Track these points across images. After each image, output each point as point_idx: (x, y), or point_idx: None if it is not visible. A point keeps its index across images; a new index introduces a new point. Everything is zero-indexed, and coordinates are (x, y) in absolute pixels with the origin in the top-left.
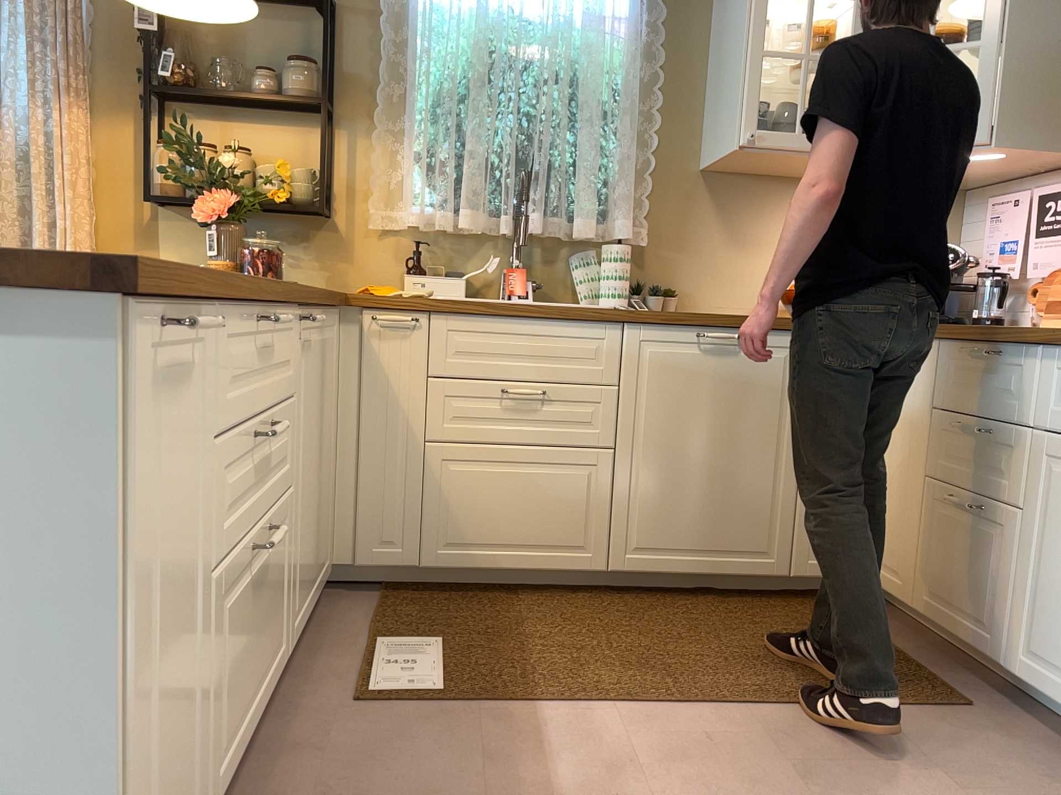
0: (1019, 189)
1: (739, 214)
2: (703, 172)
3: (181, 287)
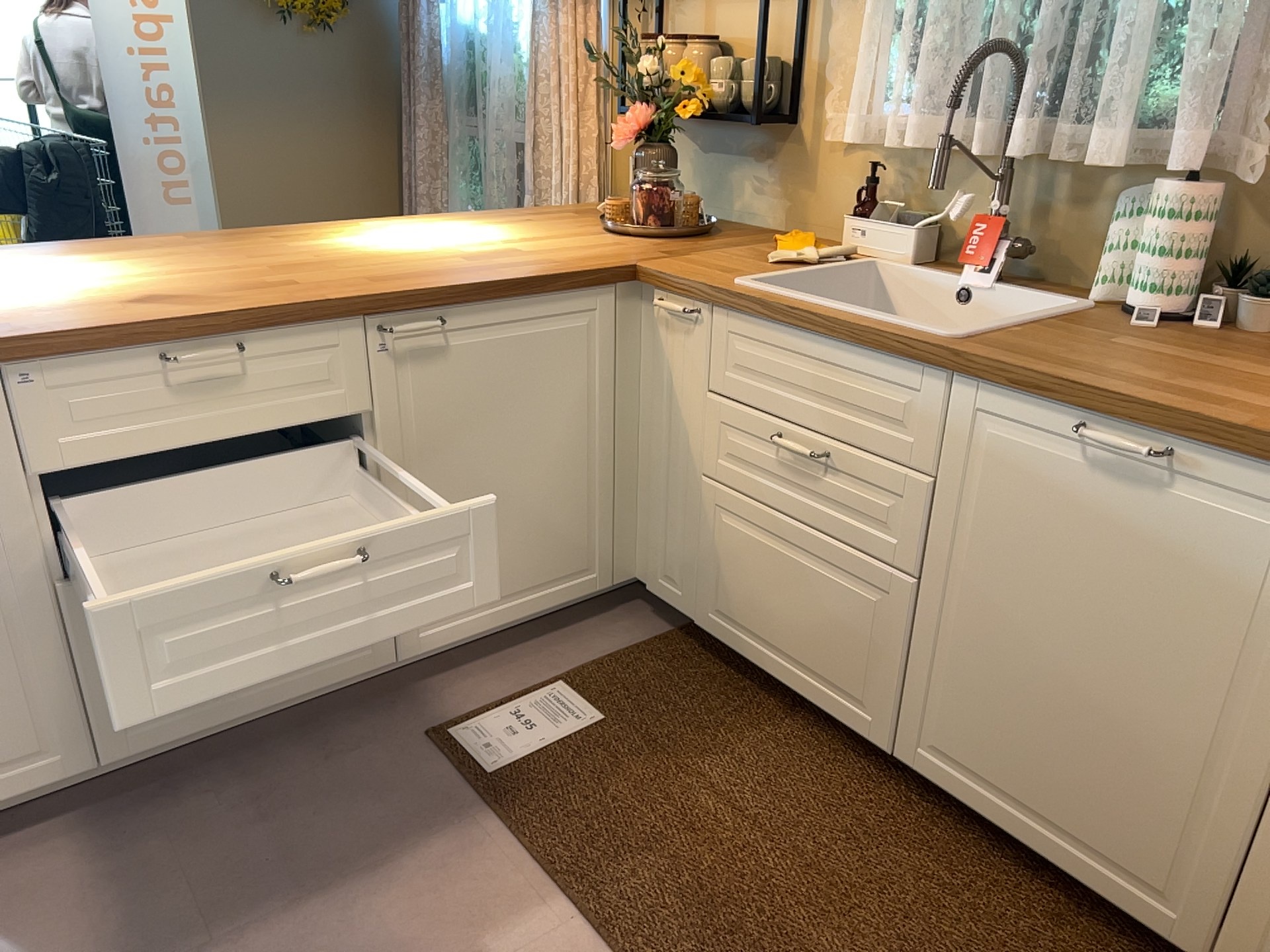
0: None
1: None
2: None
3: None
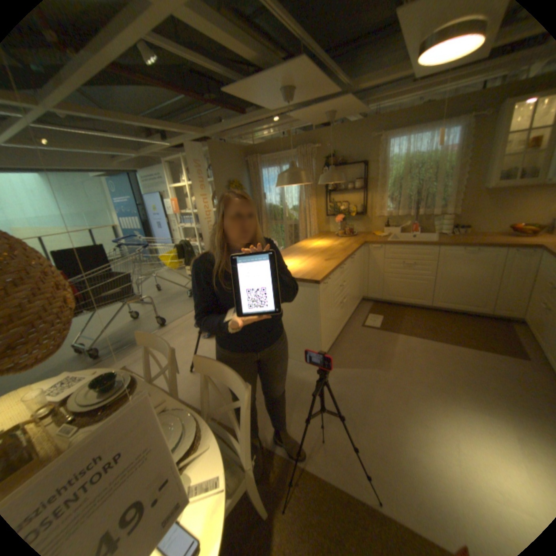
0: None
1: (499, 199)
2: (484, 187)
3: (327, 275)
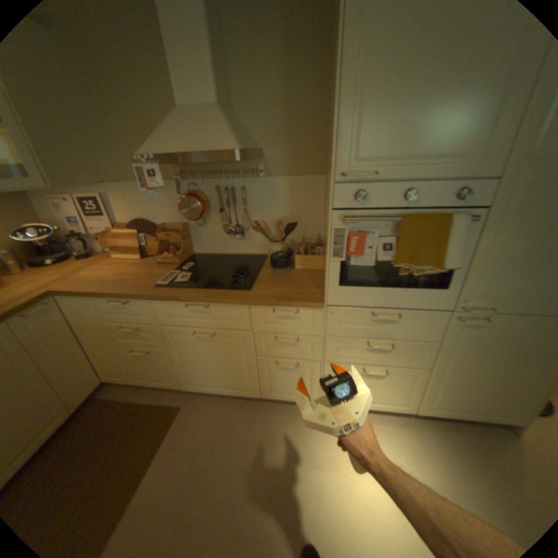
0: (59, 191)
1: None
2: None
3: None
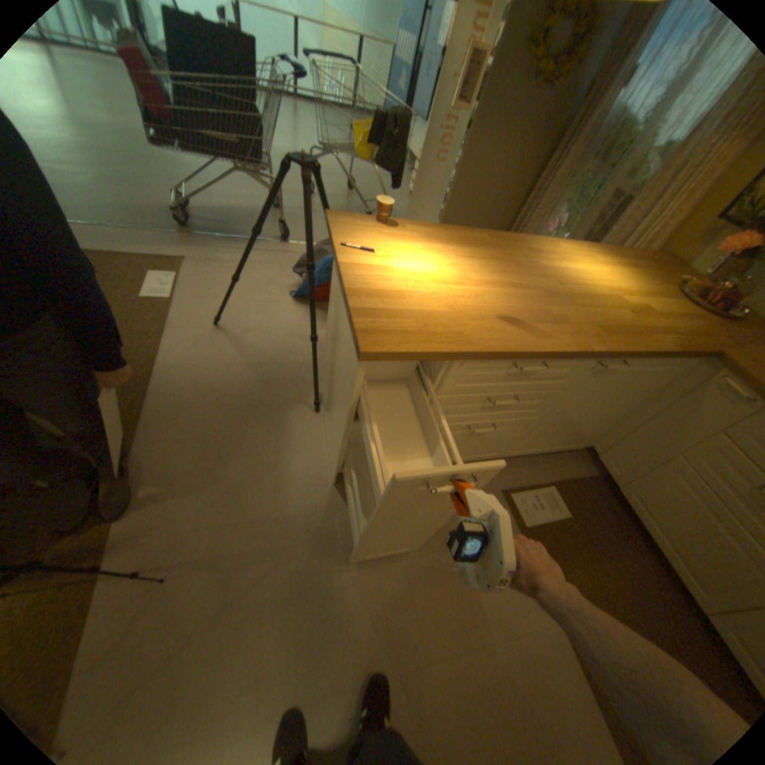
0: None
1: None
2: None
3: (422, 357)
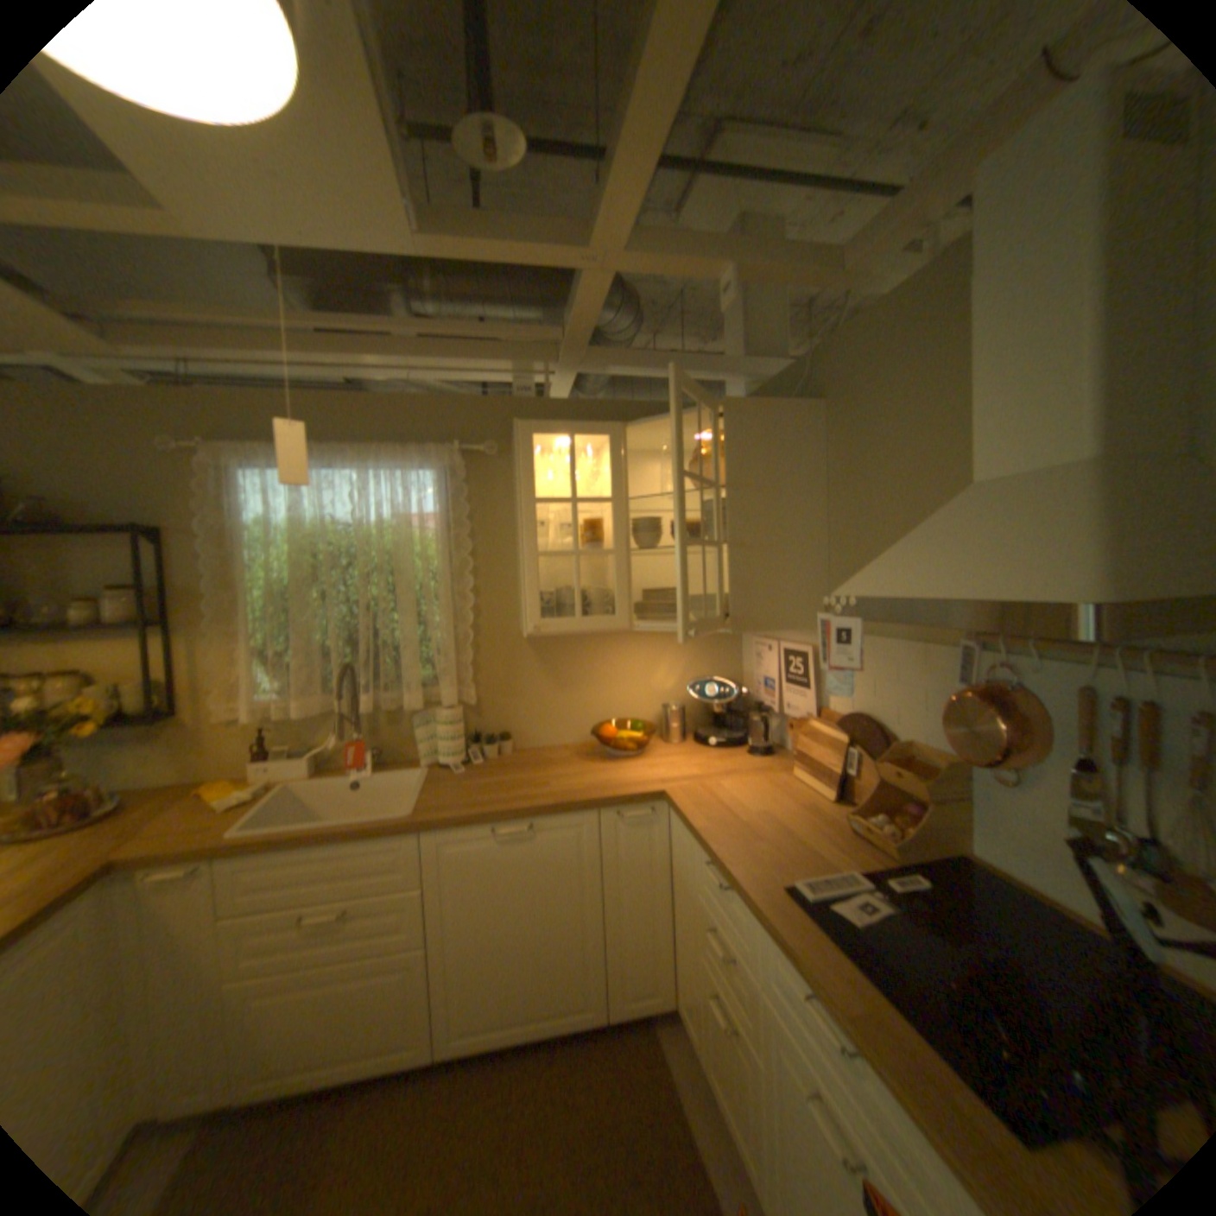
0: (773, 632)
1: (558, 662)
2: (522, 632)
3: None
